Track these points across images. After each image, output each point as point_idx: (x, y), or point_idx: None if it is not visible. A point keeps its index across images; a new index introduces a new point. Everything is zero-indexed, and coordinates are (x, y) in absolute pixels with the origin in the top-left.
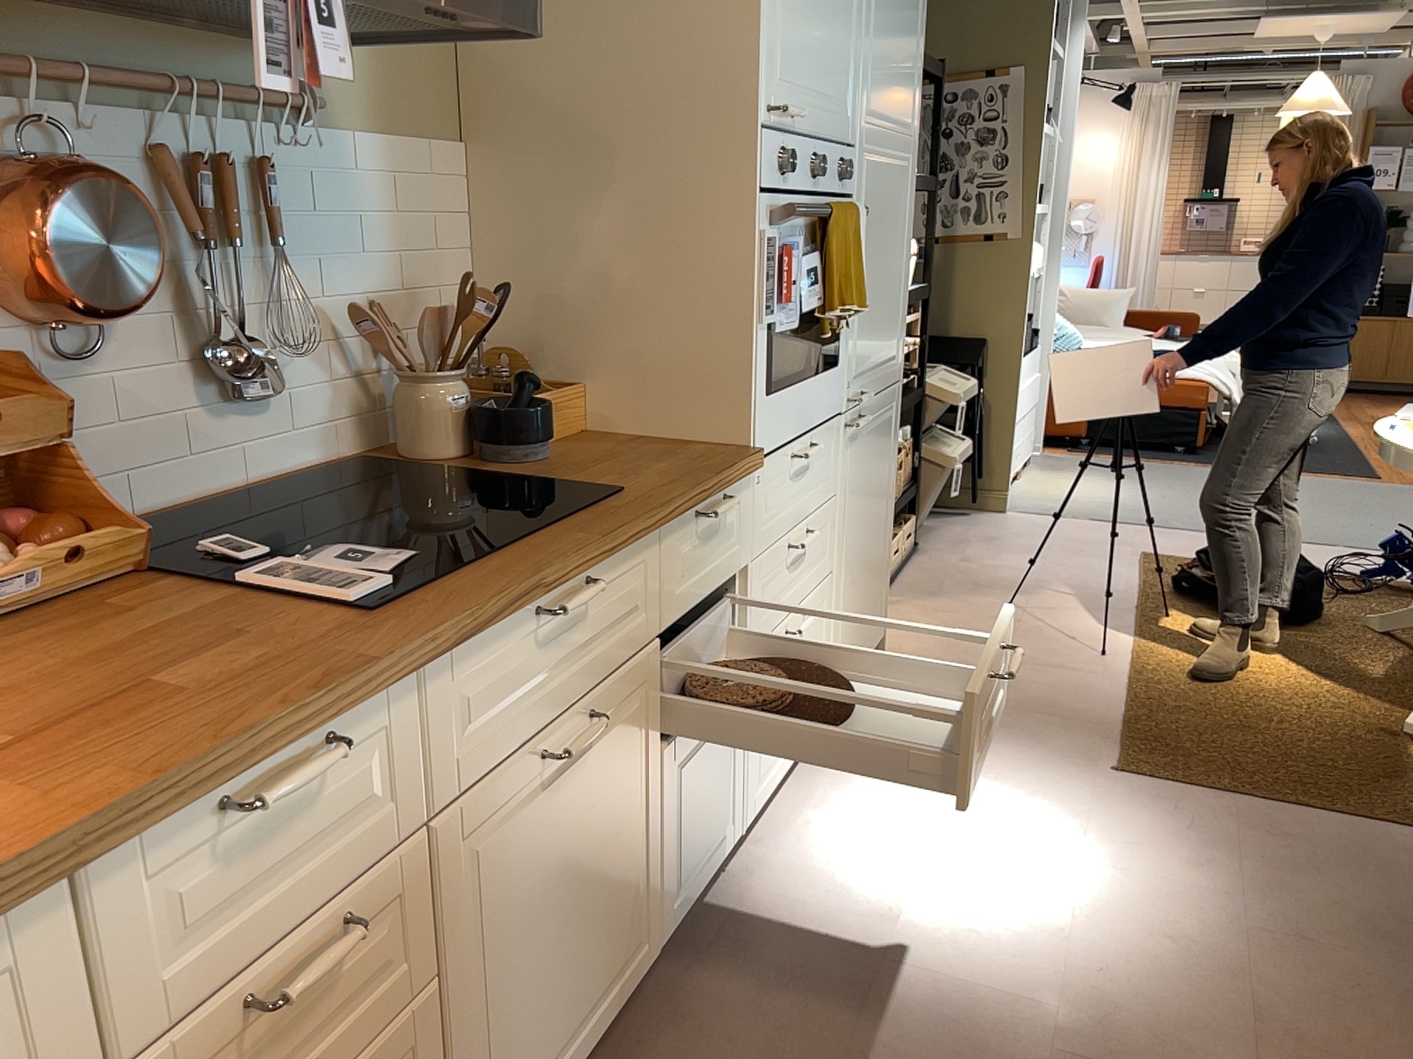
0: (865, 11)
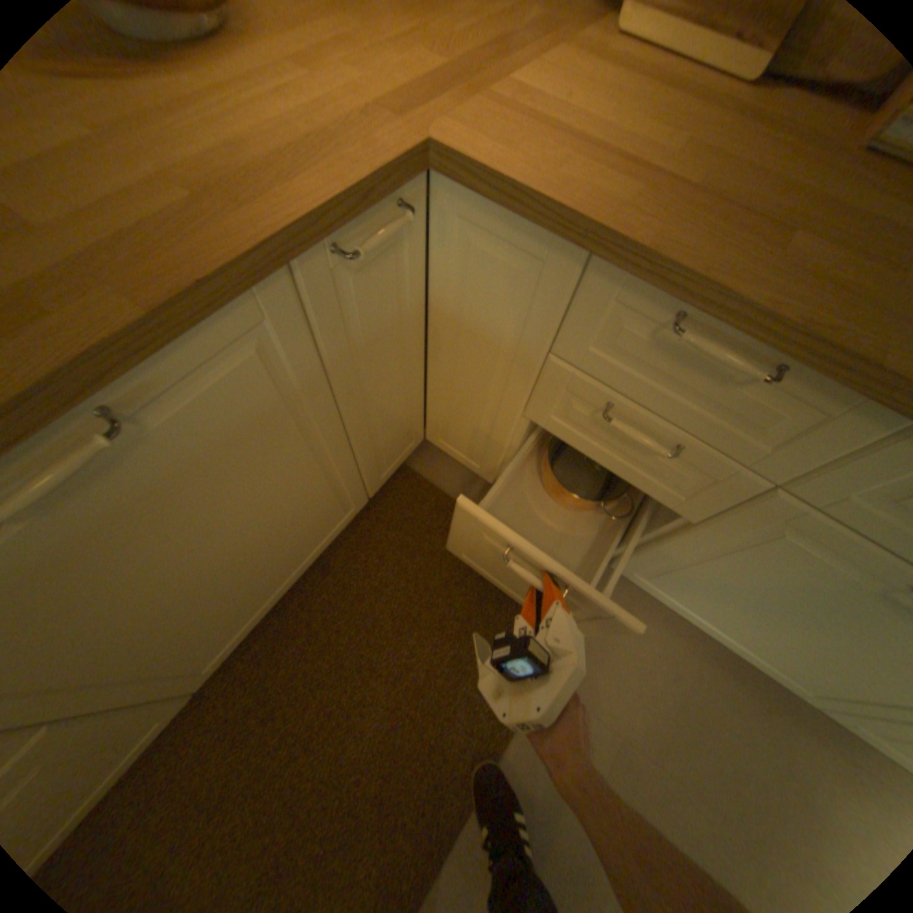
0: None
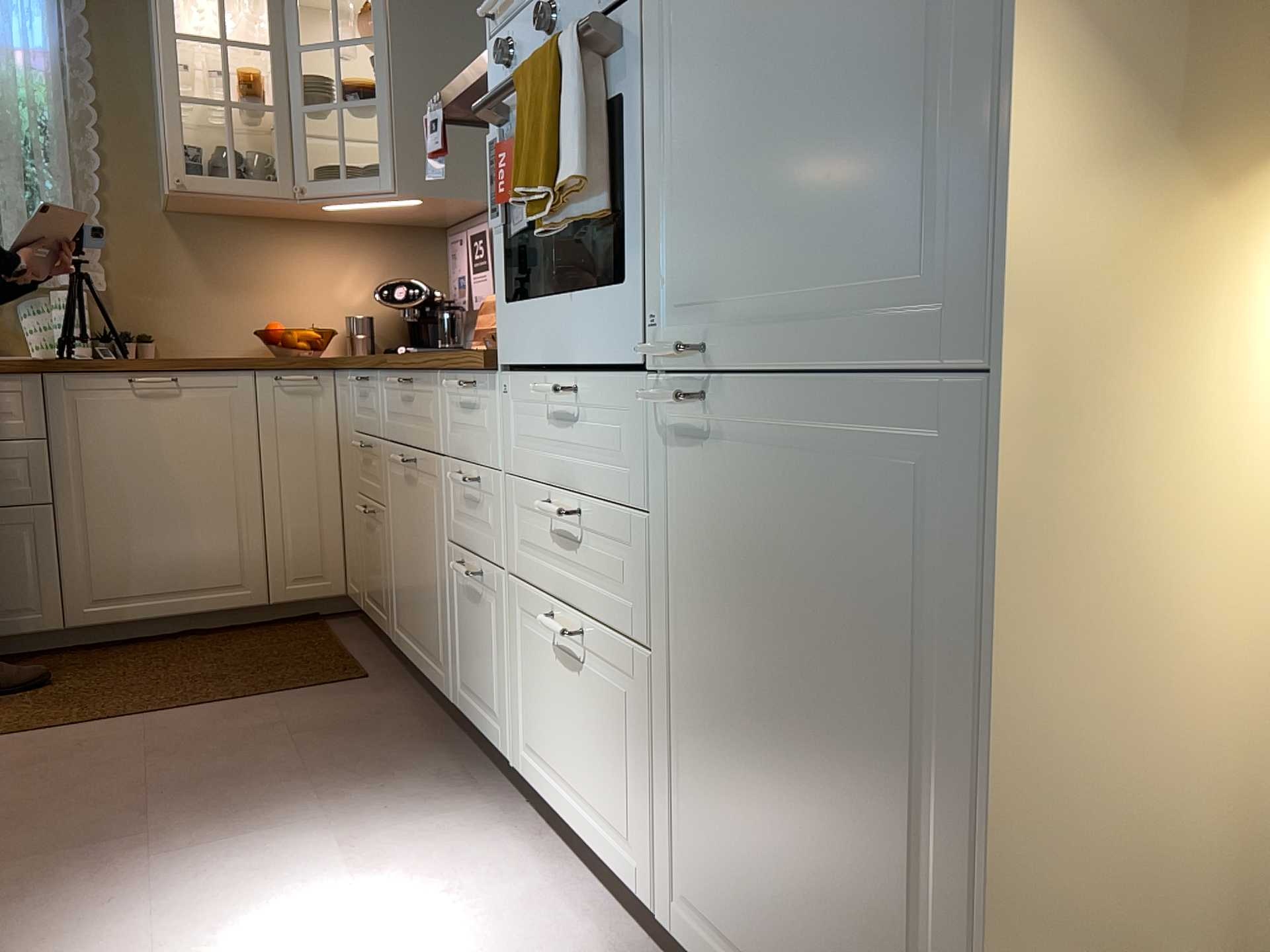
0: None
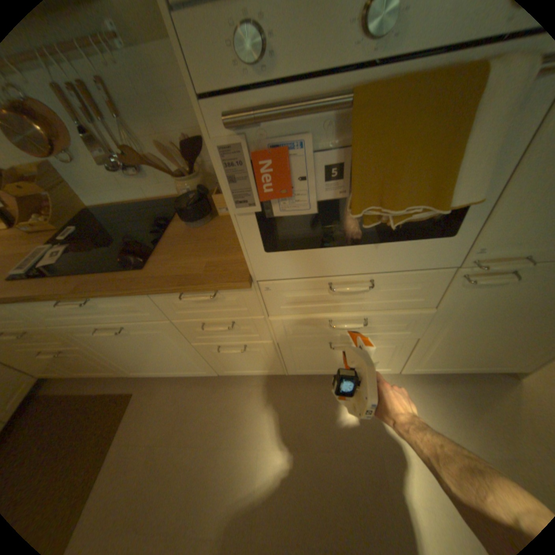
0: None
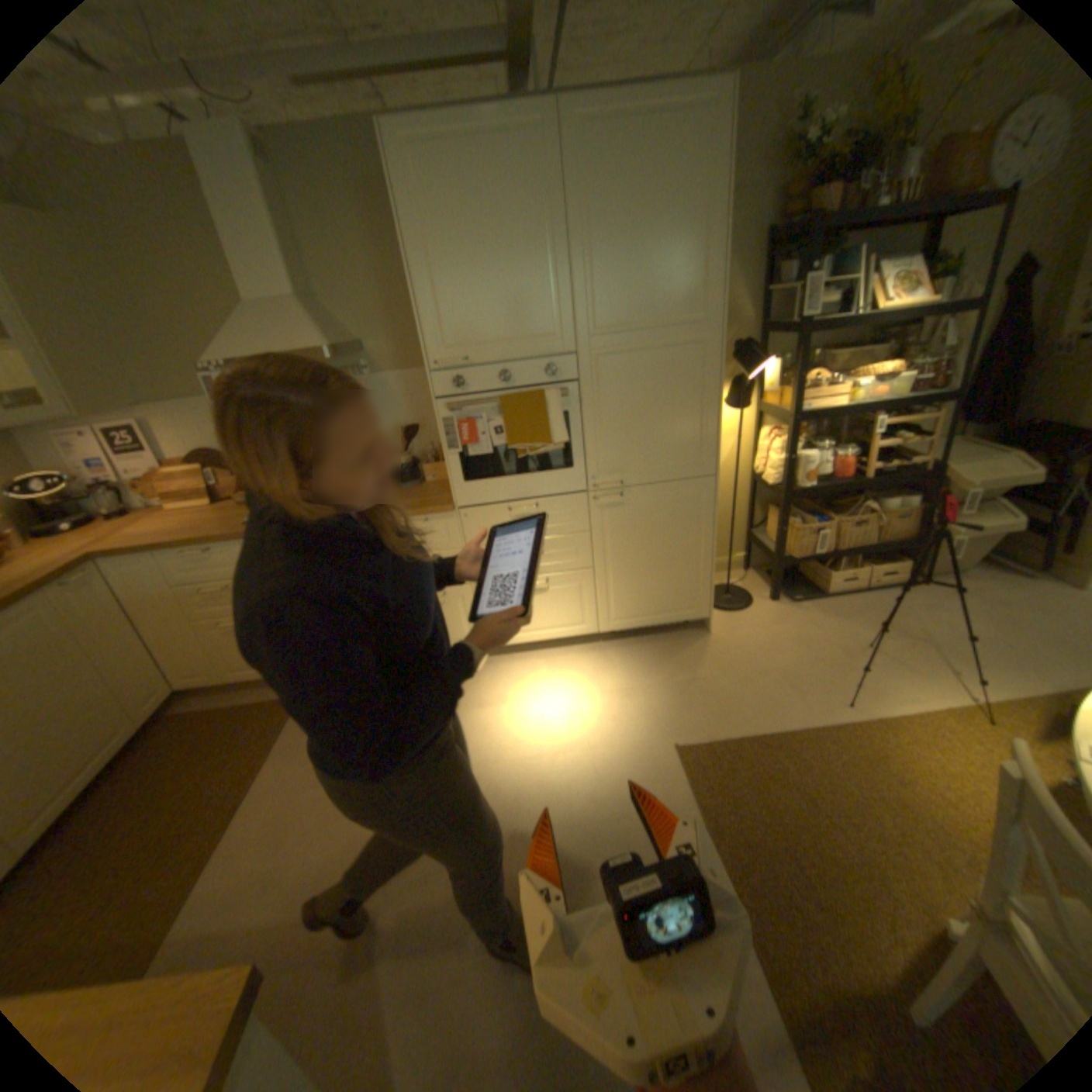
0: (570, 273)
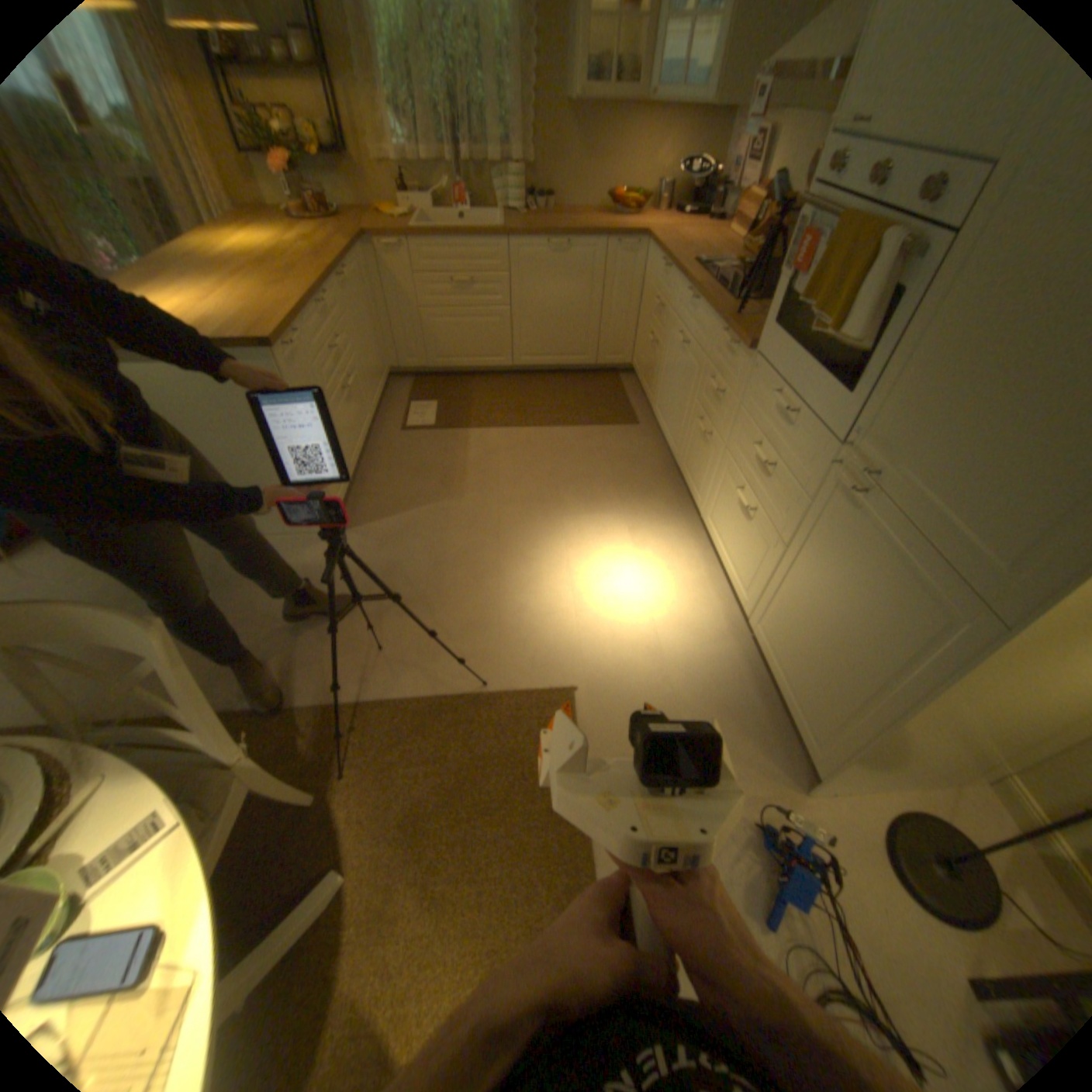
0: None
